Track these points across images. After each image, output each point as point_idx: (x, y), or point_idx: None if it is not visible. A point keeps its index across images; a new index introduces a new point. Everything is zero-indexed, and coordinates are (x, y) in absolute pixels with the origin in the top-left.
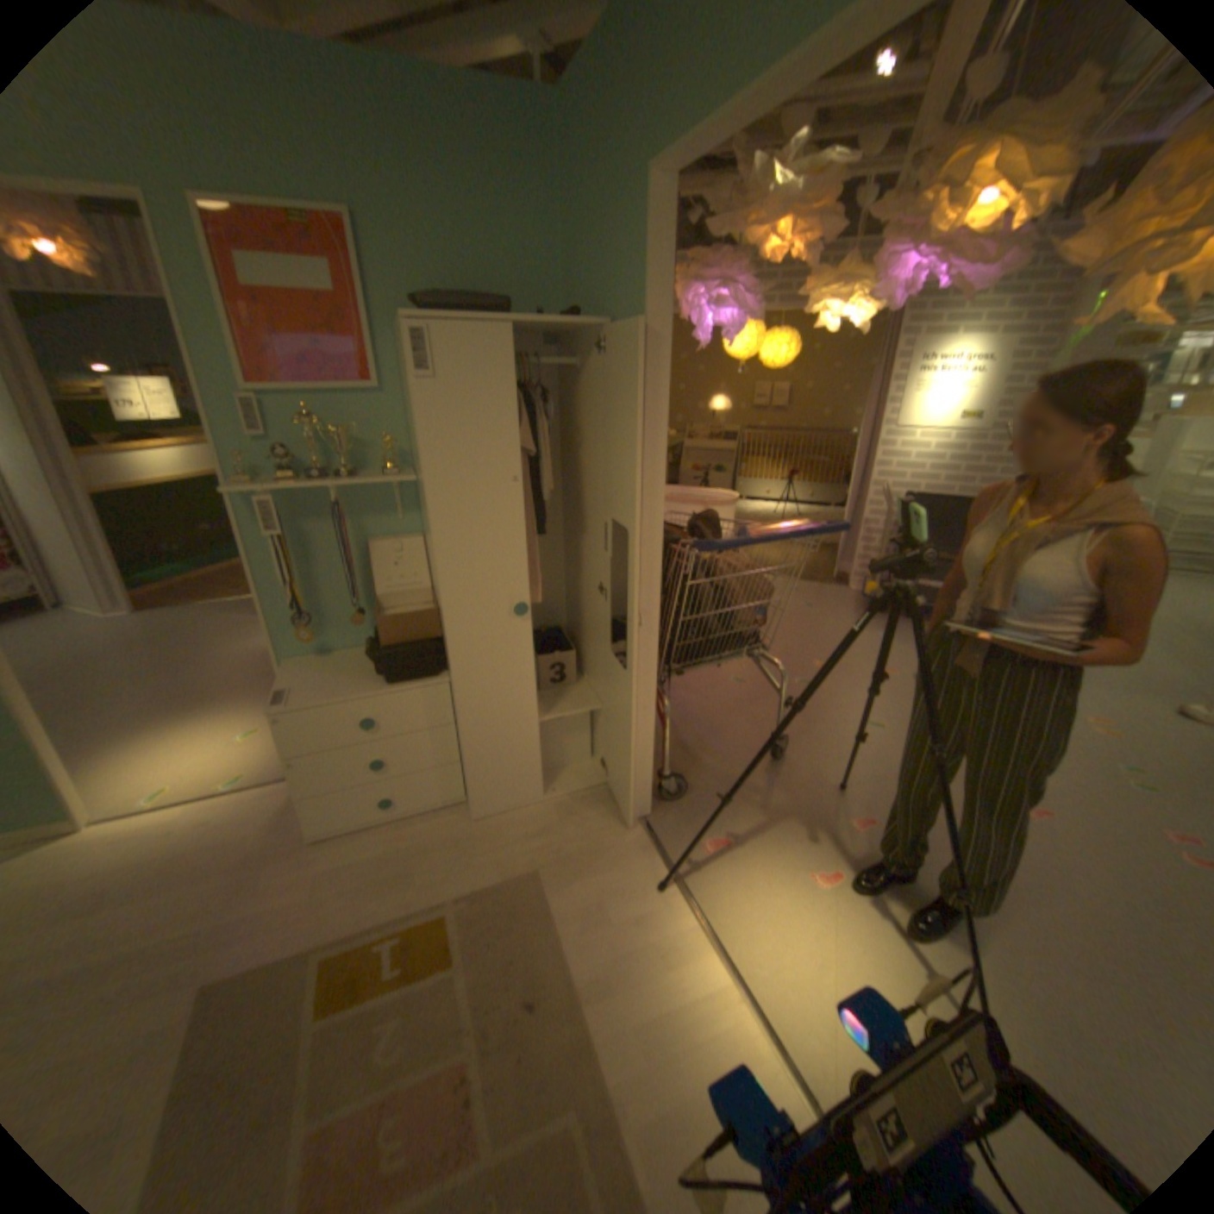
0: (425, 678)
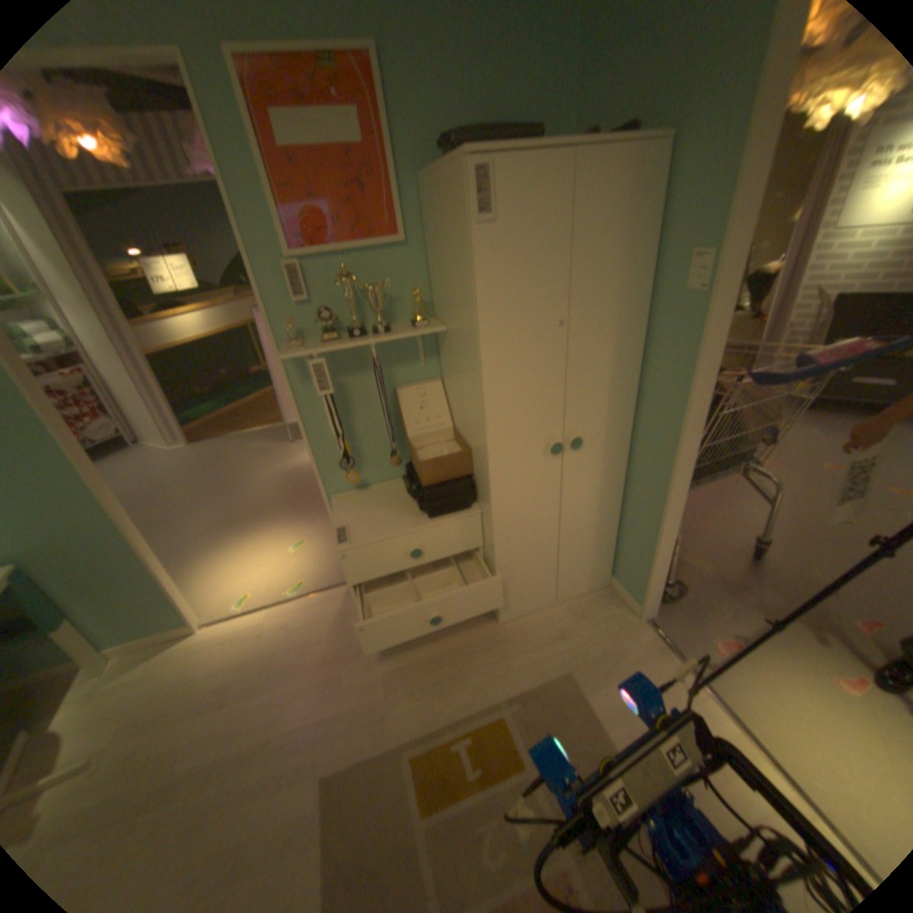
0: (460, 510)
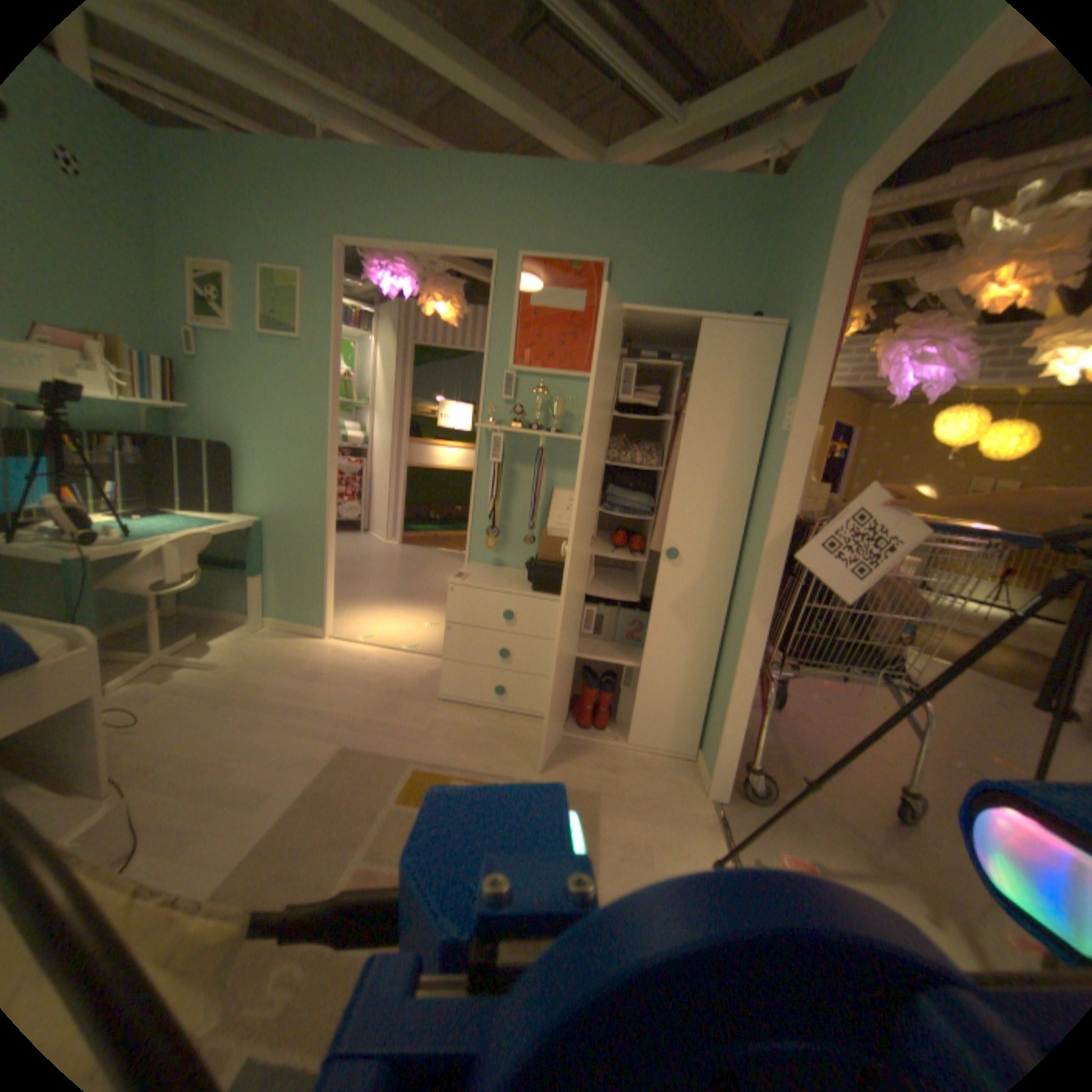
0: (559, 595)
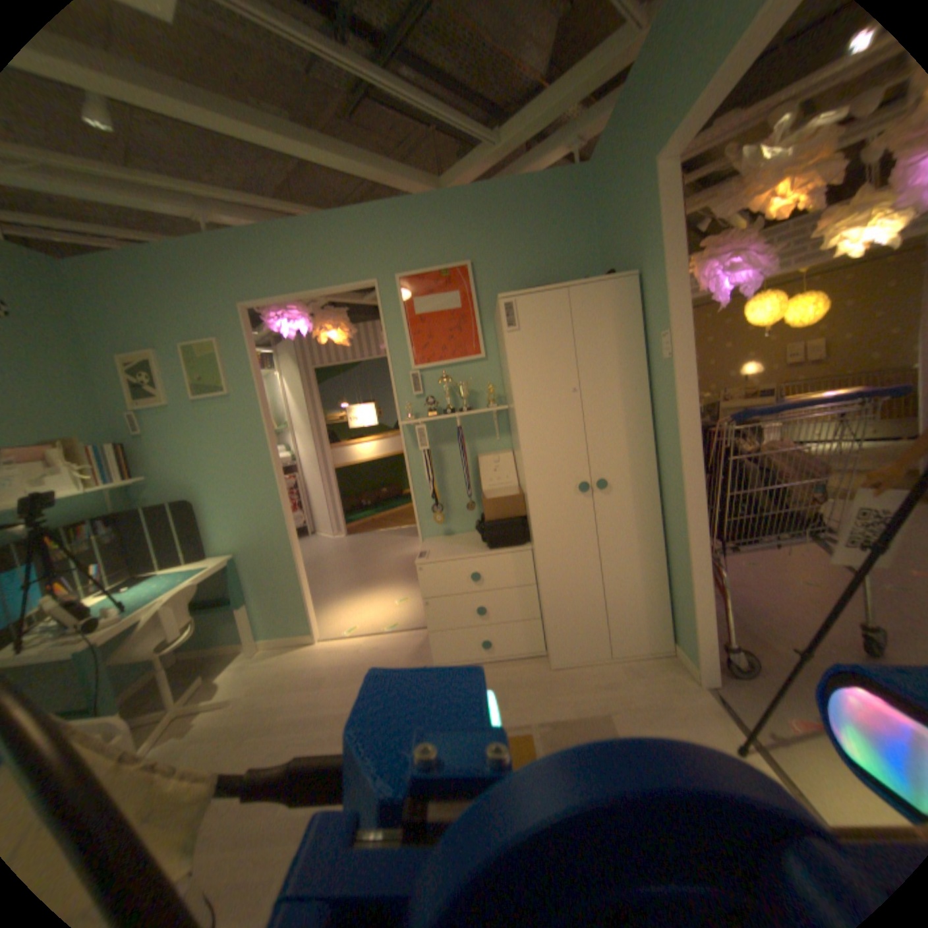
0: (513, 546)
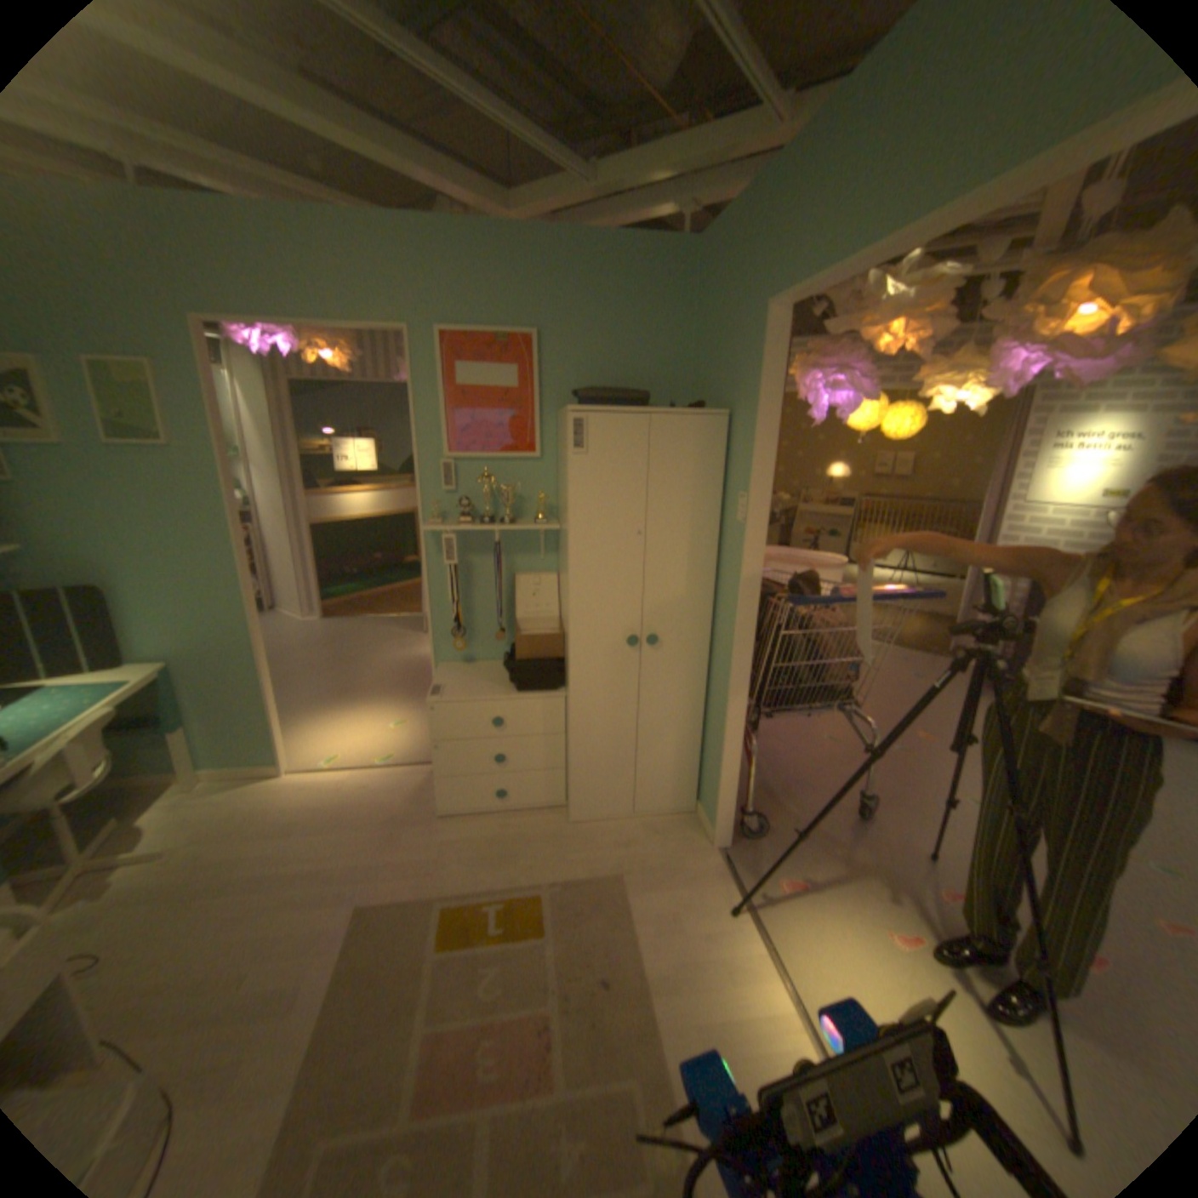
0: (546, 691)
